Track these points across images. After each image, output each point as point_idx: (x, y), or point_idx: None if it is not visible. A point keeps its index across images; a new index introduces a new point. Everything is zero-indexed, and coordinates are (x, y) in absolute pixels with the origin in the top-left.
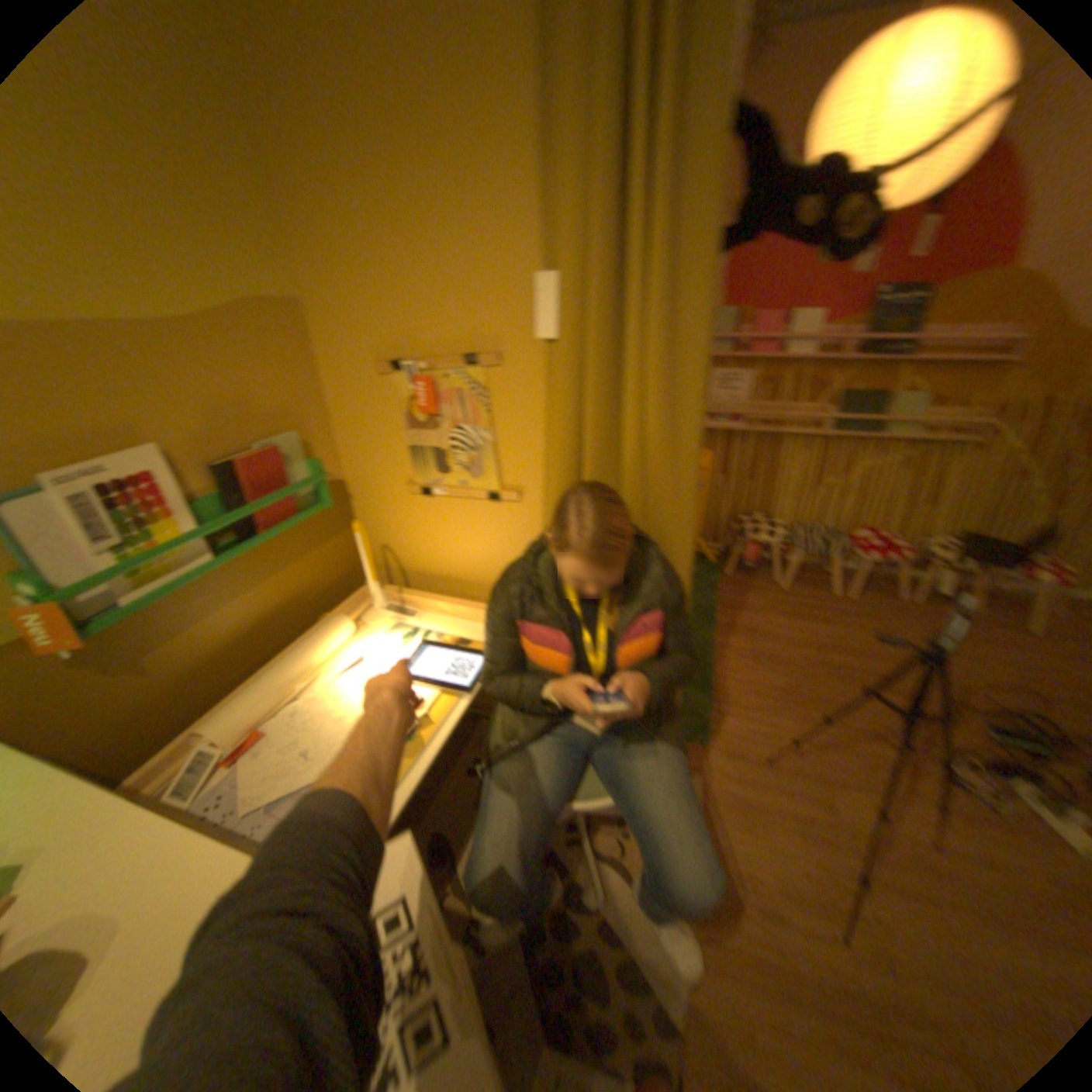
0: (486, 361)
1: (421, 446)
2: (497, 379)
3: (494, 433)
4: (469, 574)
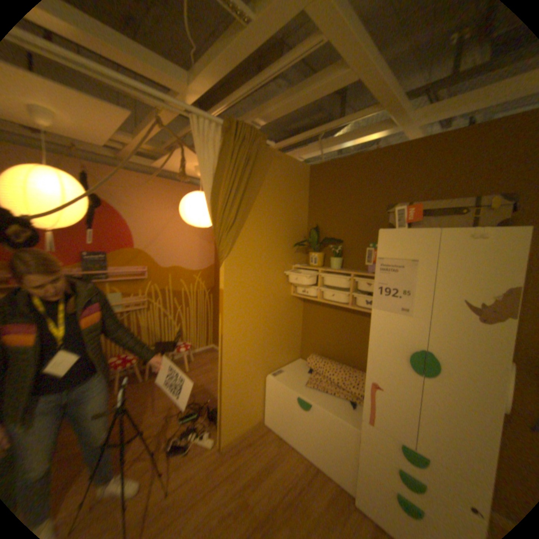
0: None
1: None
2: None
3: None
4: None
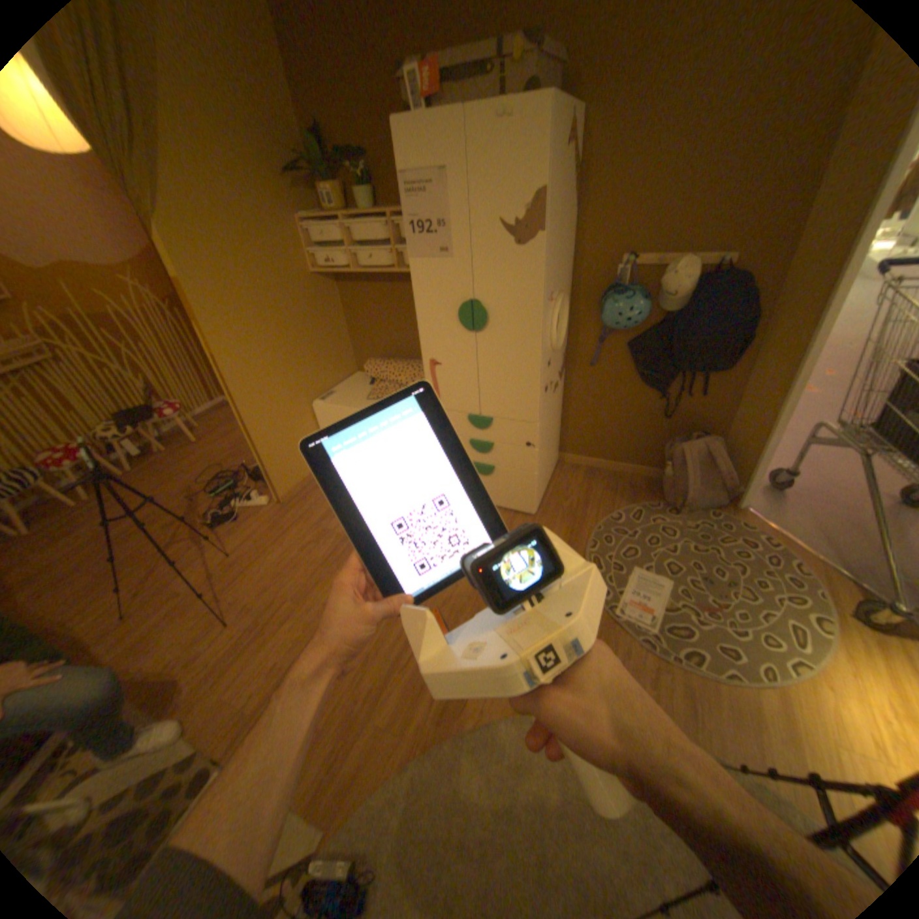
0: None
1: None
2: None
3: None
4: None
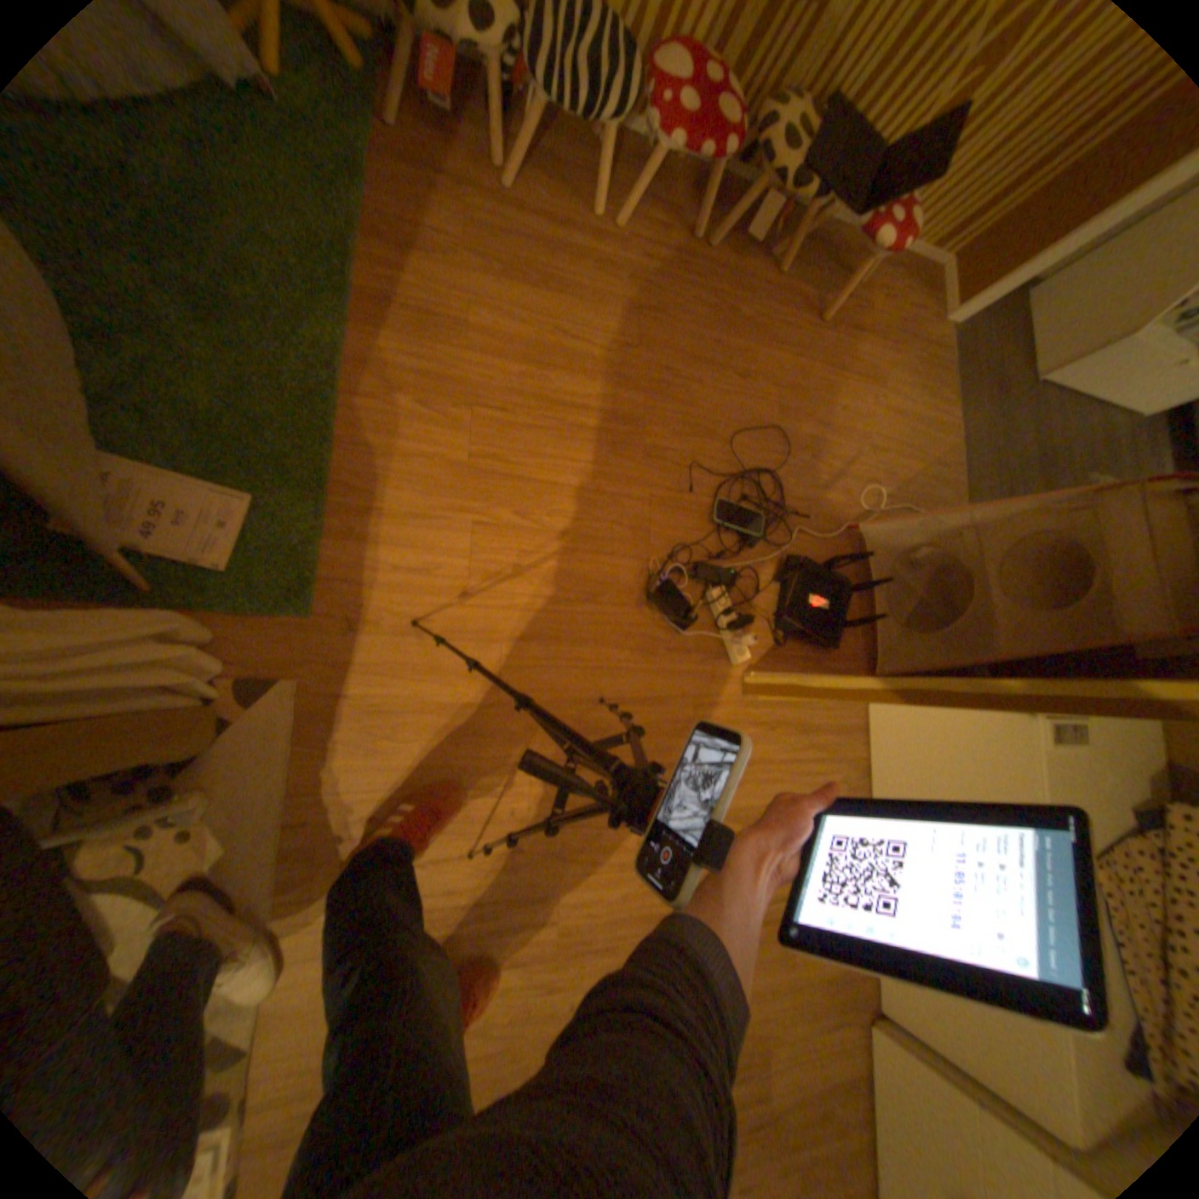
0: None
1: None
2: None
3: None
4: None
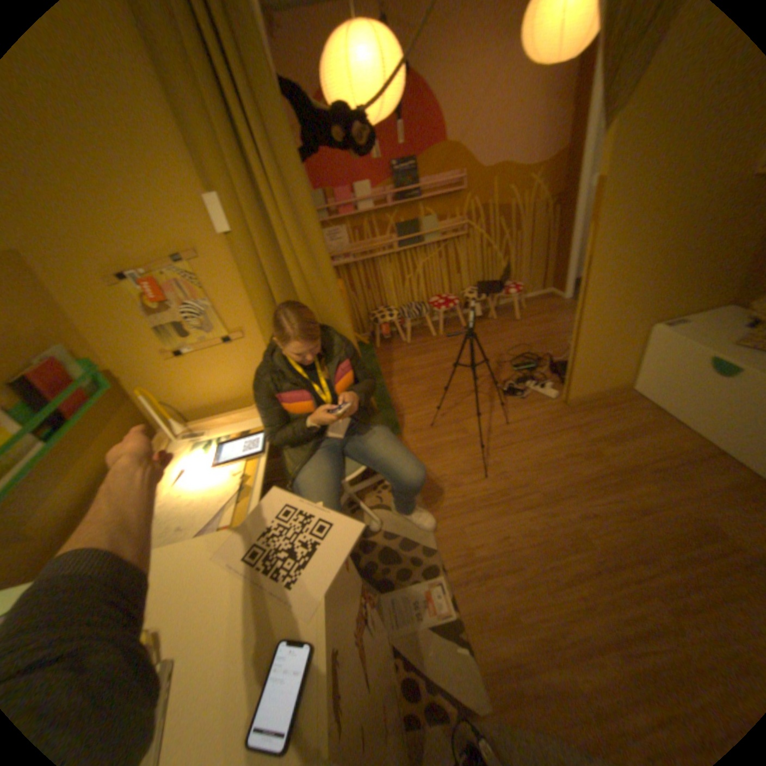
0: (186, 256)
1: (161, 324)
2: (198, 266)
3: (209, 300)
4: (228, 395)
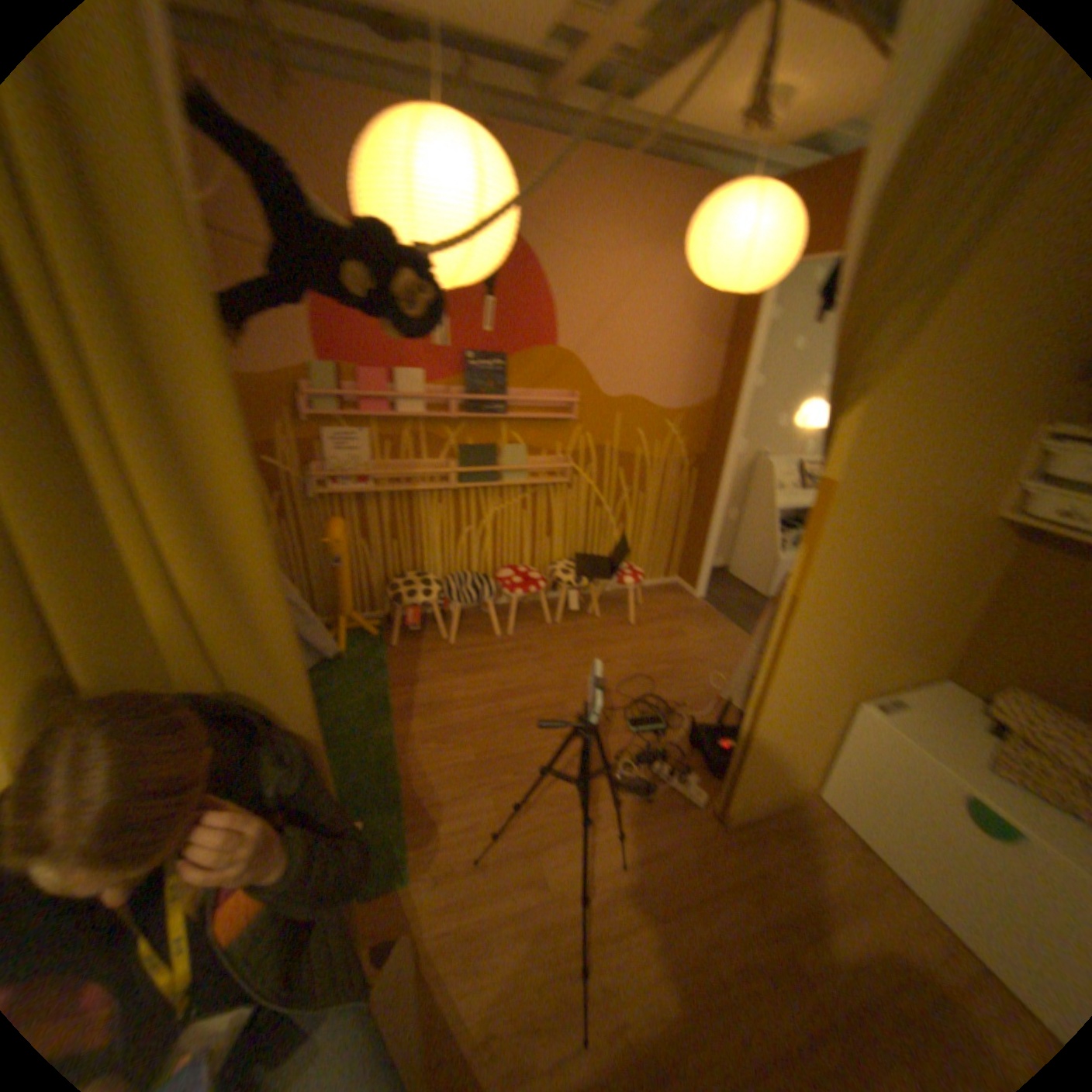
0: None
1: None
2: None
3: None
4: None
